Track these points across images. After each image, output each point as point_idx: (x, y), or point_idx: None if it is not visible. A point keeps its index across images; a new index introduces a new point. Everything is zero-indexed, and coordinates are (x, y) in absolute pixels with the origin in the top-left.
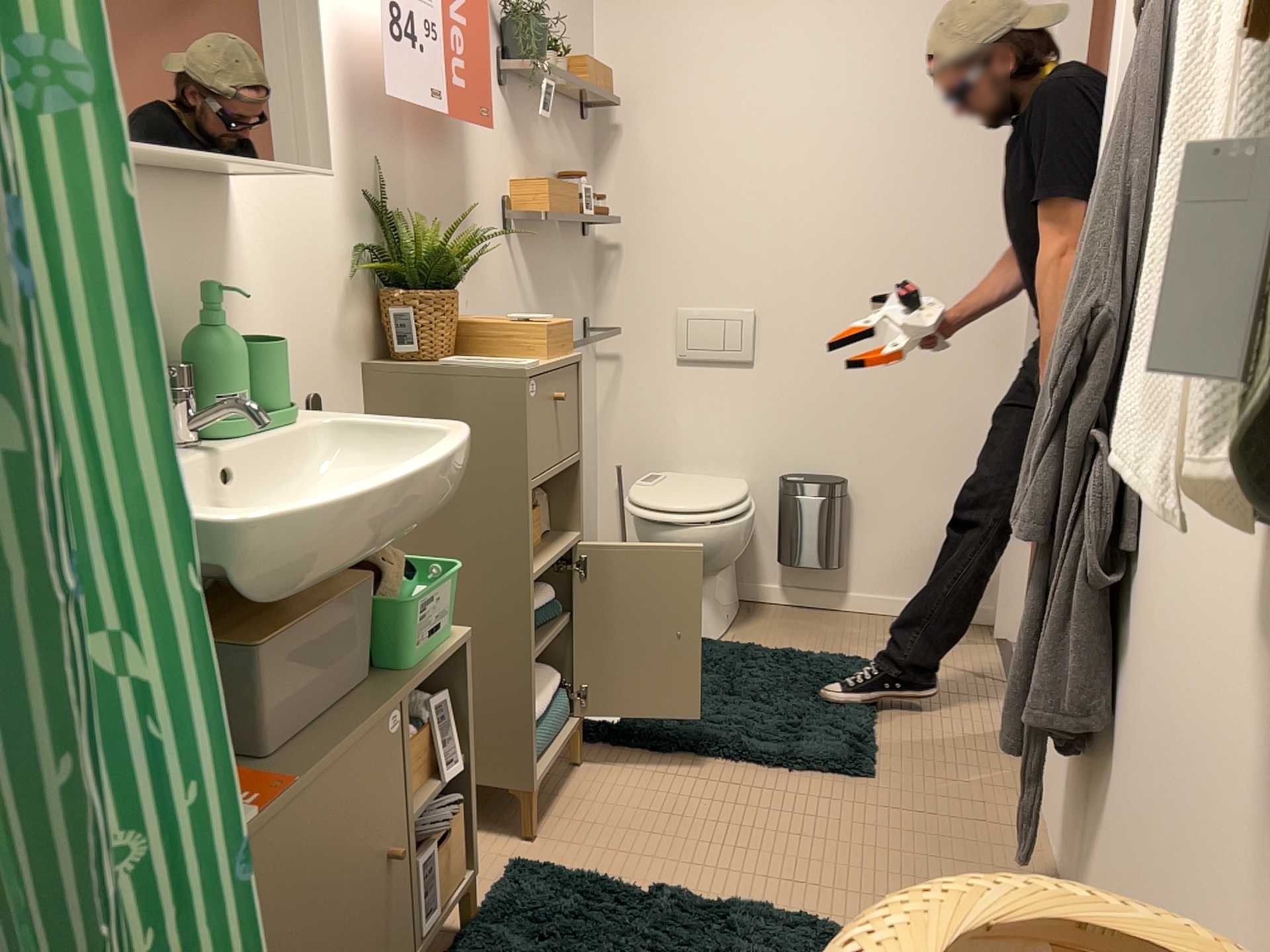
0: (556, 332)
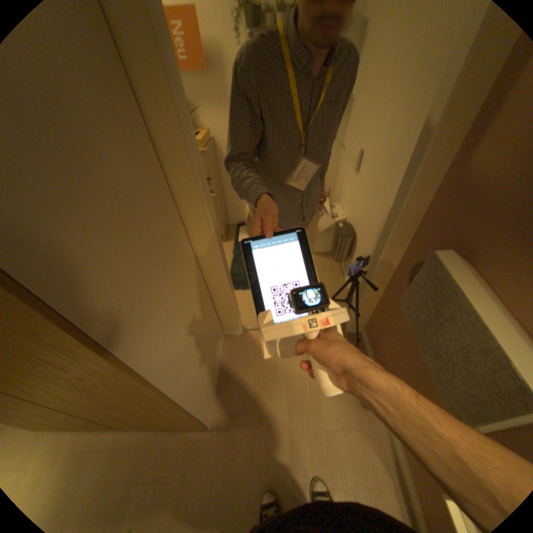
0: None
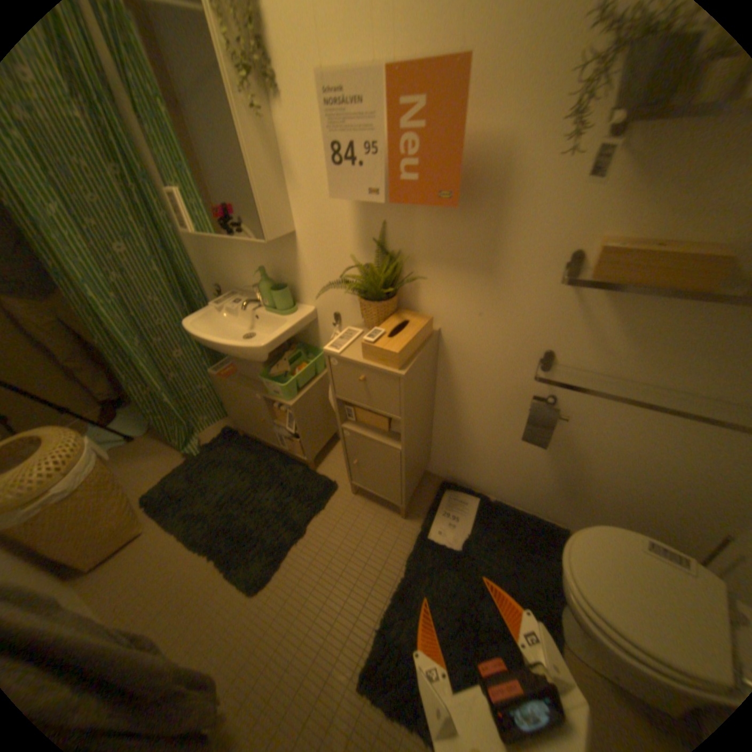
0: (372, 348)
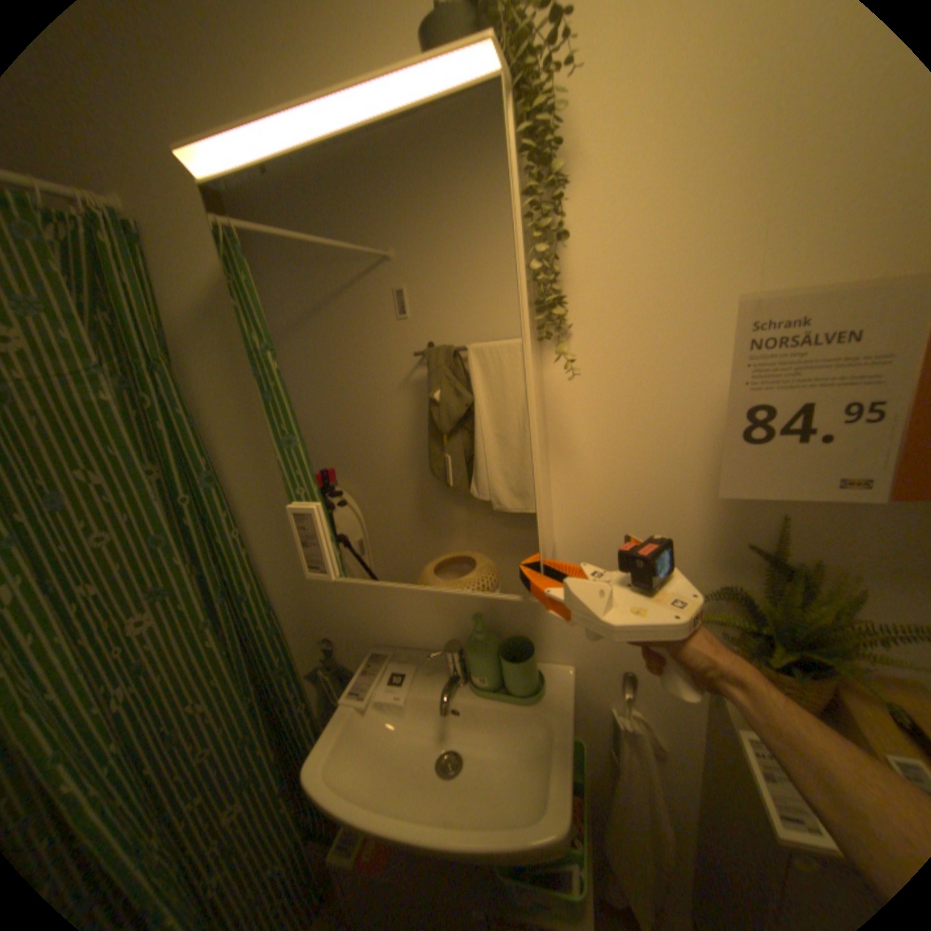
0: None
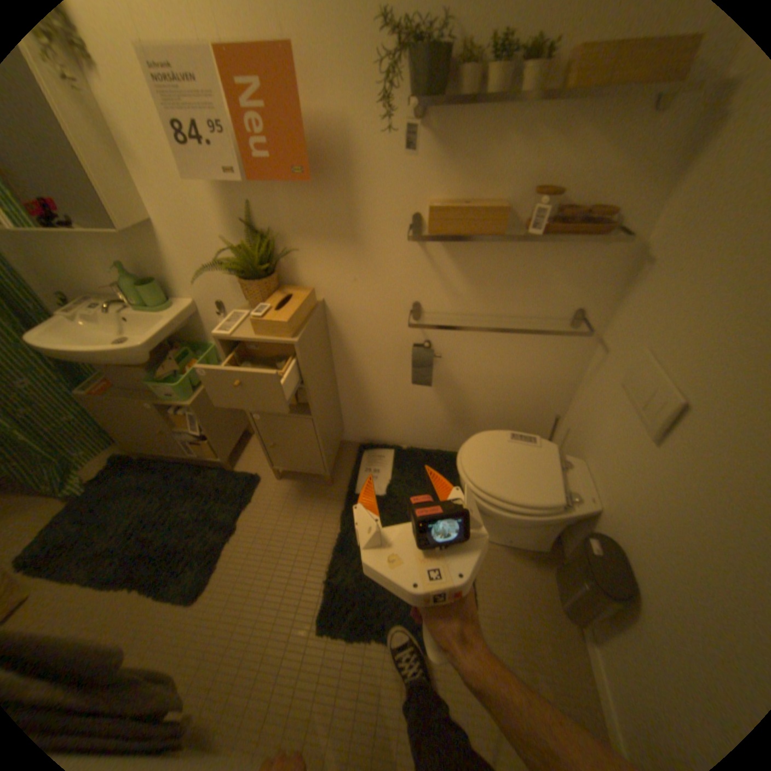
0: (262, 323)
